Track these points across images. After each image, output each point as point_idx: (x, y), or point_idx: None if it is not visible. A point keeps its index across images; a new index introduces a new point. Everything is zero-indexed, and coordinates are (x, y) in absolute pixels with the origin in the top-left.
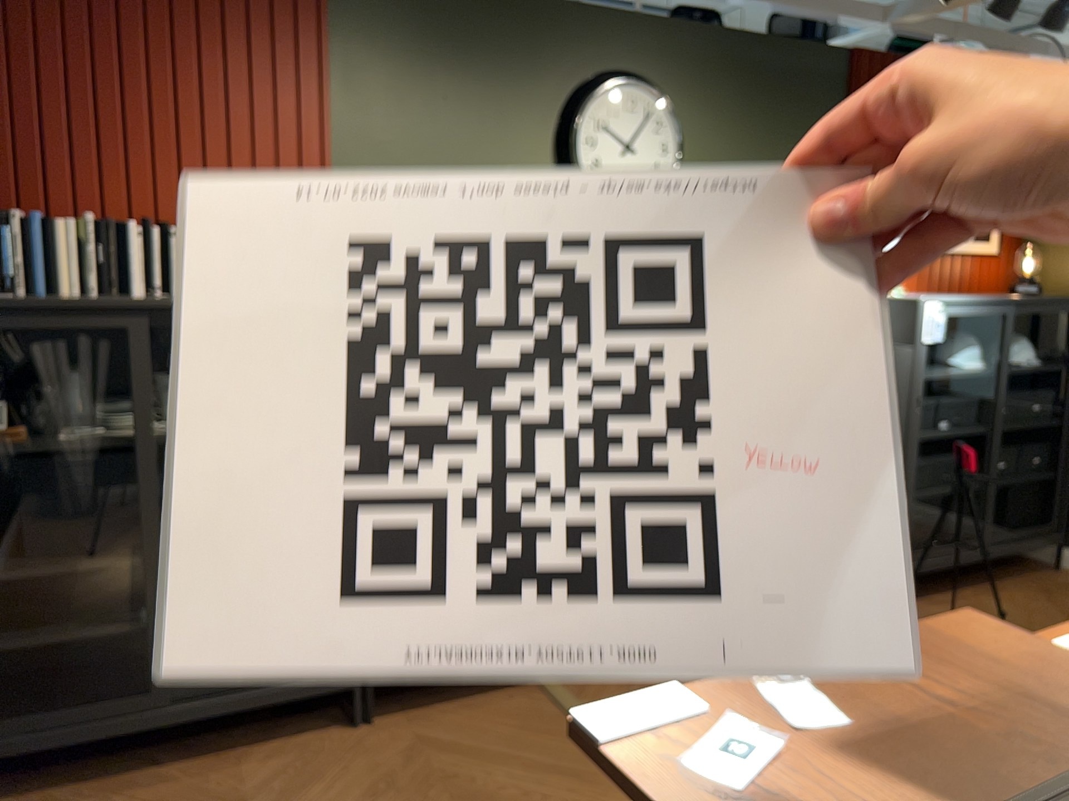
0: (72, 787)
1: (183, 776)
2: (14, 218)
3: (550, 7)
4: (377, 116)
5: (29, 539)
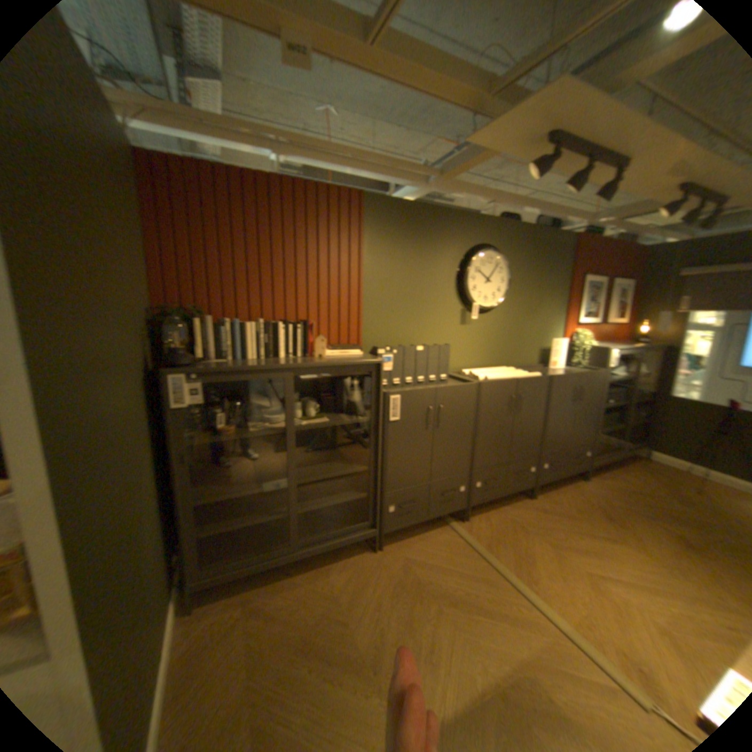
0: (255, 590)
1: (305, 583)
2: (226, 321)
3: (458, 213)
4: (382, 266)
5: (234, 477)
